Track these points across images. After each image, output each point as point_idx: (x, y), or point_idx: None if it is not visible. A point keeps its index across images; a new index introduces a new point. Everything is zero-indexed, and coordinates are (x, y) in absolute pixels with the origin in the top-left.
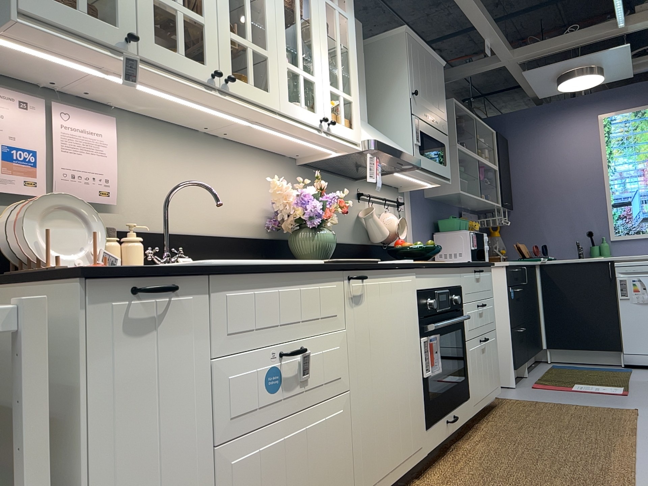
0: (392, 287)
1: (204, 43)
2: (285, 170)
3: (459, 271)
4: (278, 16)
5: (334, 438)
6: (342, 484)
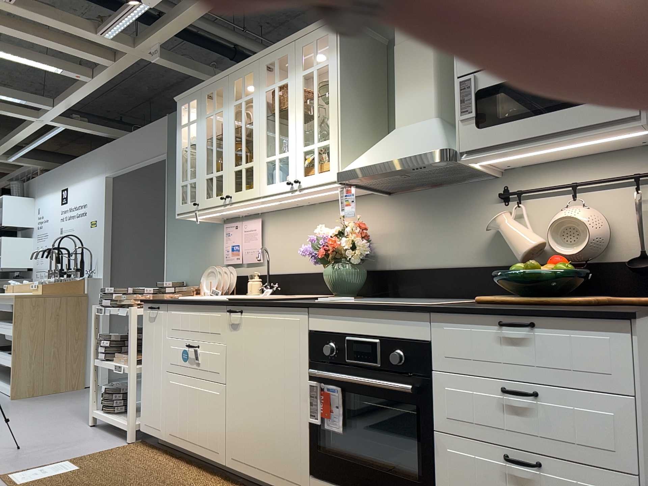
0: (270, 322)
1: (222, 183)
2: (373, 206)
3: (422, 318)
4: (260, 130)
5: (212, 406)
6: (216, 437)
